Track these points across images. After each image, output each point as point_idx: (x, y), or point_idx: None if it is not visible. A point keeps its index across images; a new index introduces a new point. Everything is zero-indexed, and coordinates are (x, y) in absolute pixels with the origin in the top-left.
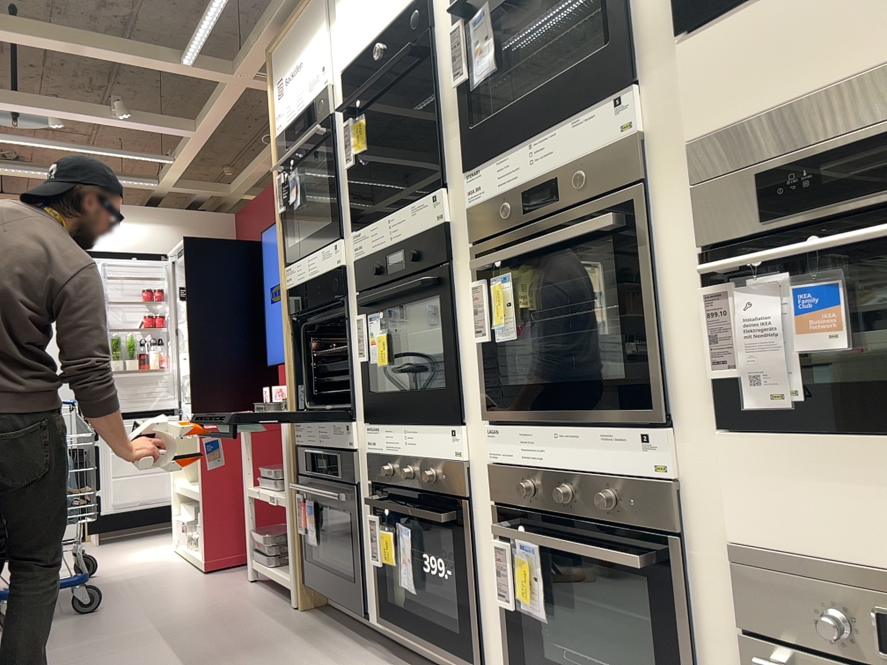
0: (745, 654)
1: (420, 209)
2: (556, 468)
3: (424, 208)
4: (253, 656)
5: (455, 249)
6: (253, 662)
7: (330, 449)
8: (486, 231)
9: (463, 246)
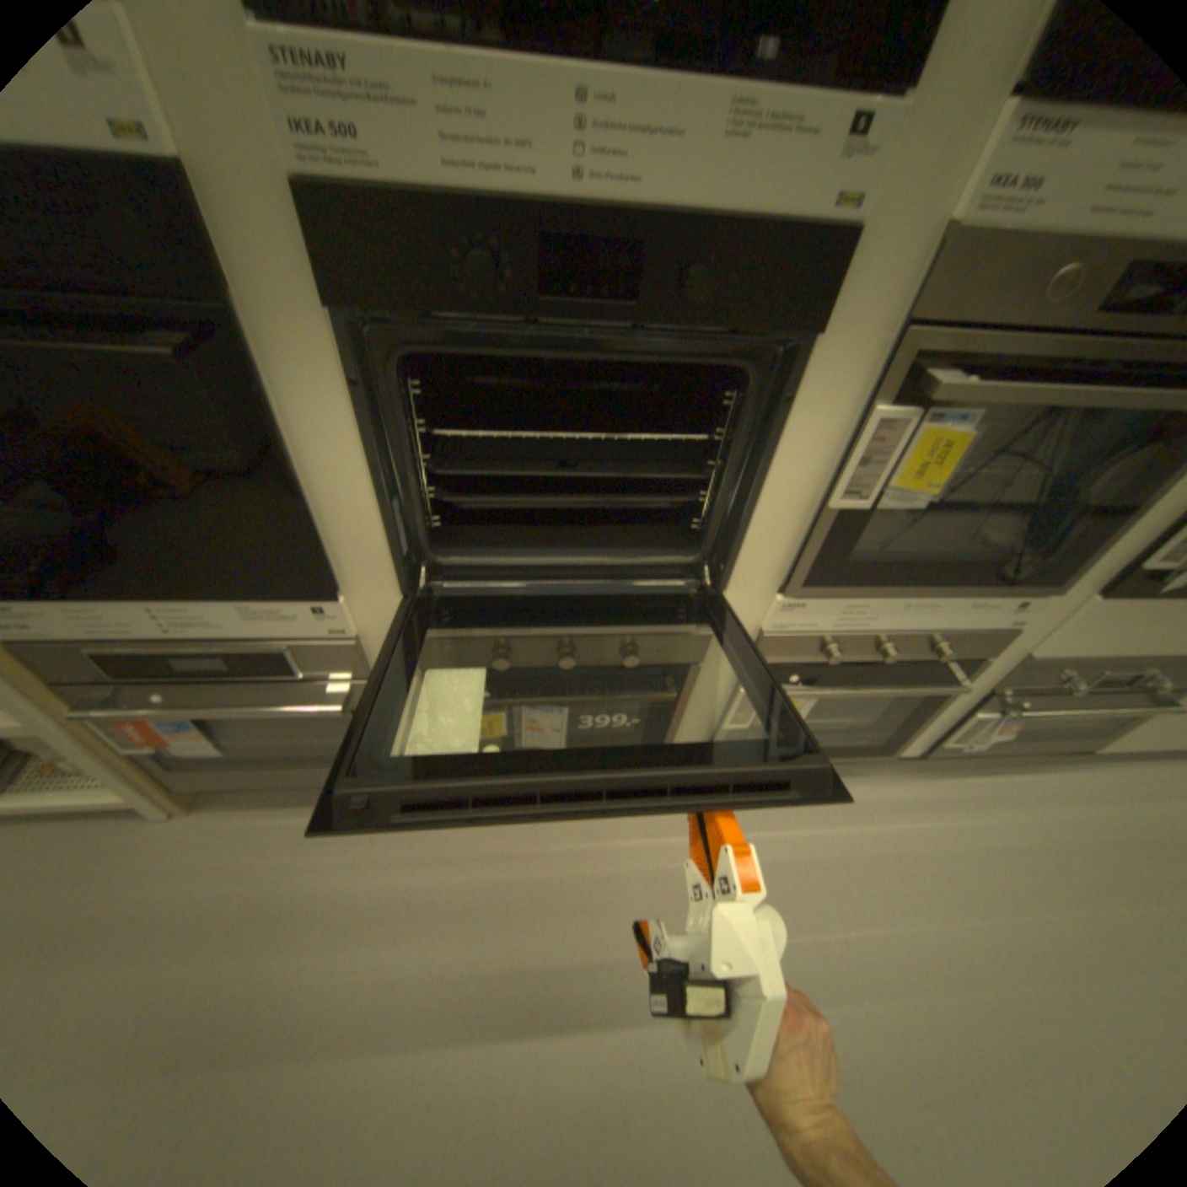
0: (988, 704)
1: (781, 127)
2: (883, 629)
3: (805, 133)
4: (280, 943)
5: (842, 302)
6: (299, 950)
7: (231, 640)
8: (981, 307)
9: (873, 304)
